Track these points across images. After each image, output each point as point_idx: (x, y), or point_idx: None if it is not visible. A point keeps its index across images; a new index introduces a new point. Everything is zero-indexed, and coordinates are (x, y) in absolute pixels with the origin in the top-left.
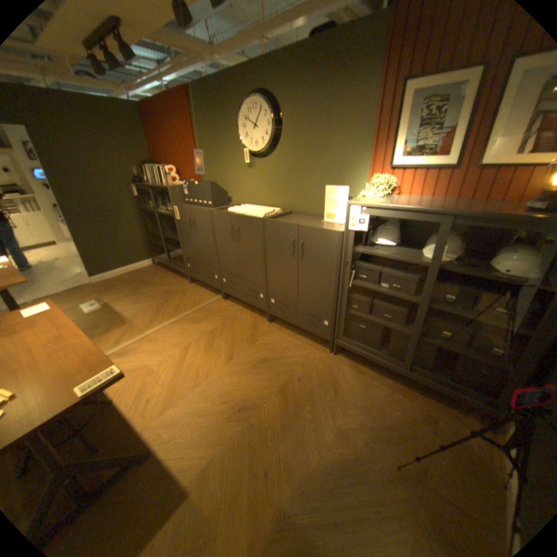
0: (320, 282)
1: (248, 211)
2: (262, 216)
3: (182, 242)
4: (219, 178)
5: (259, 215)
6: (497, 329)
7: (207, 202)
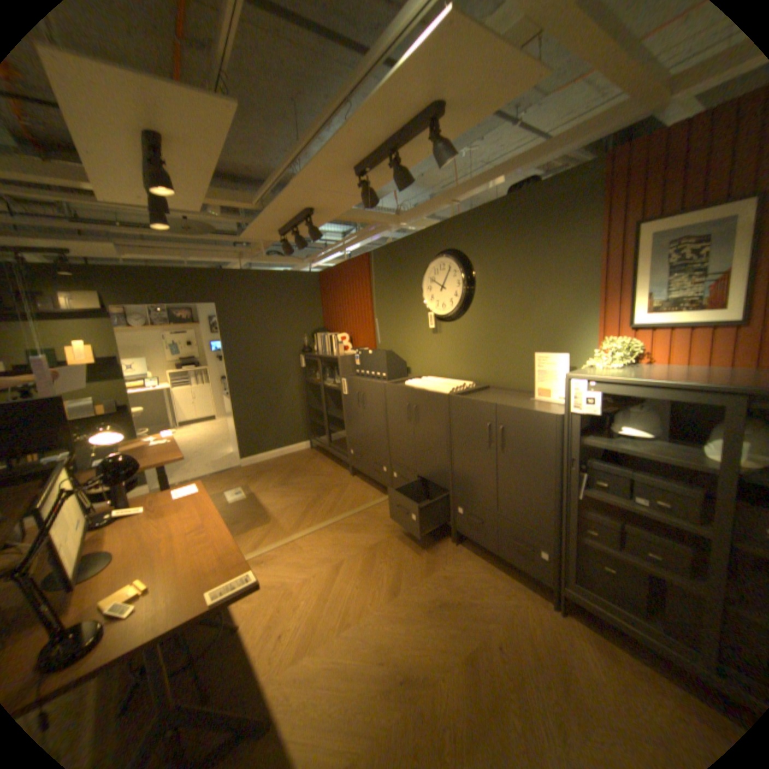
0: (532, 489)
1: (430, 385)
2: (447, 392)
3: (347, 422)
4: (397, 346)
5: (444, 391)
6: None
7: (381, 374)
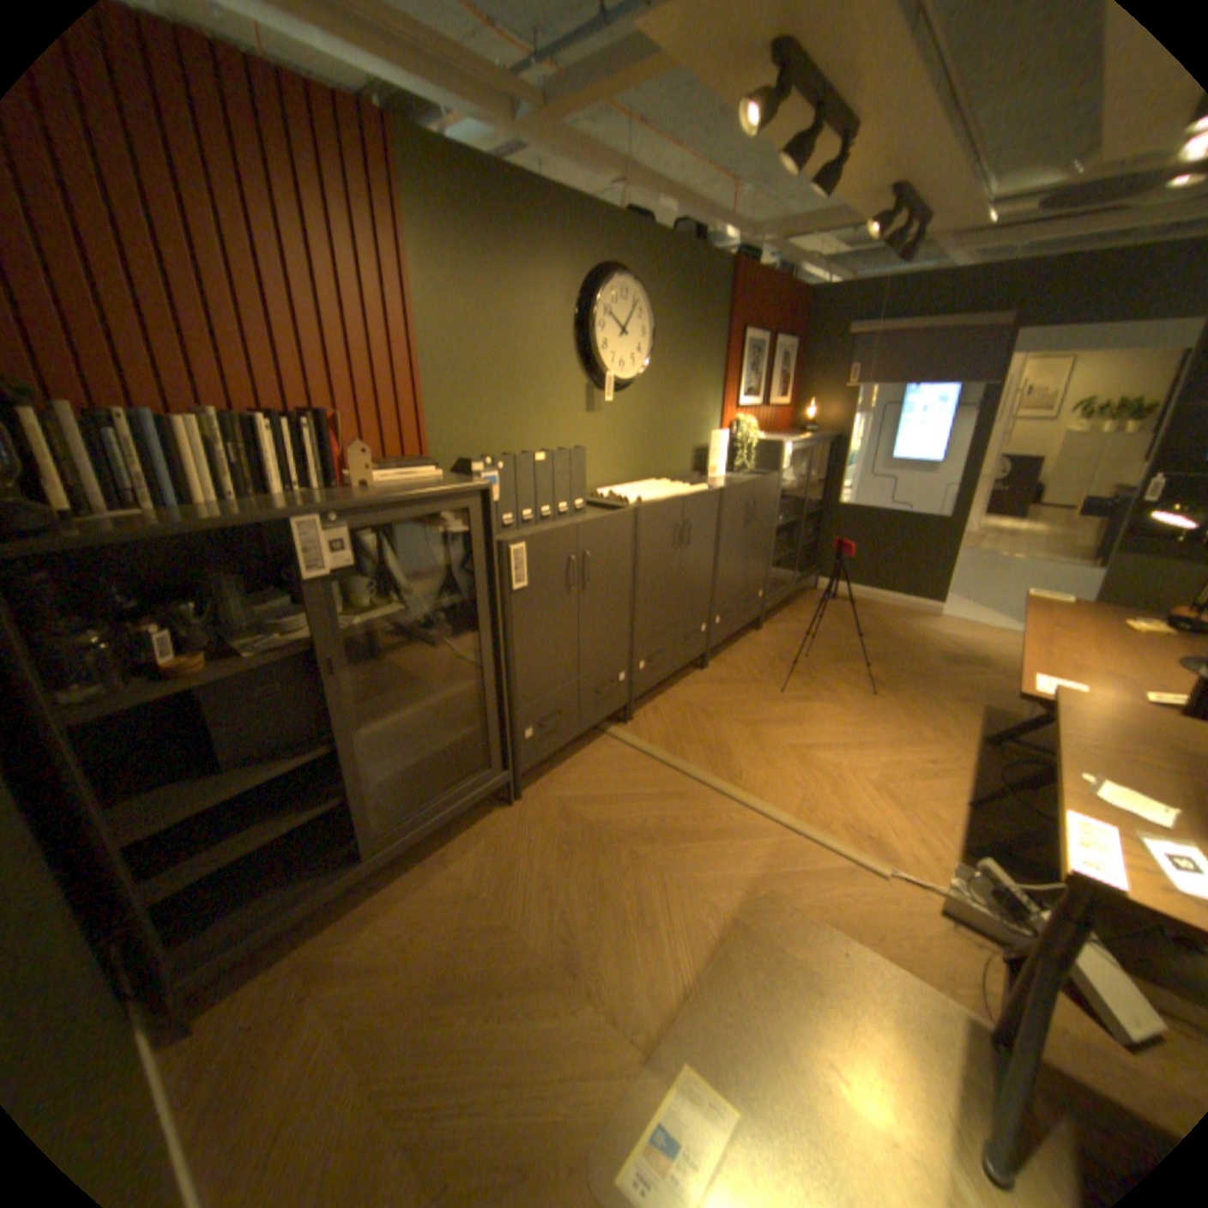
0: (762, 545)
1: (665, 491)
2: (706, 488)
3: (515, 667)
4: (505, 443)
5: (702, 488)
6: (798, 521)
7: (571, 504)
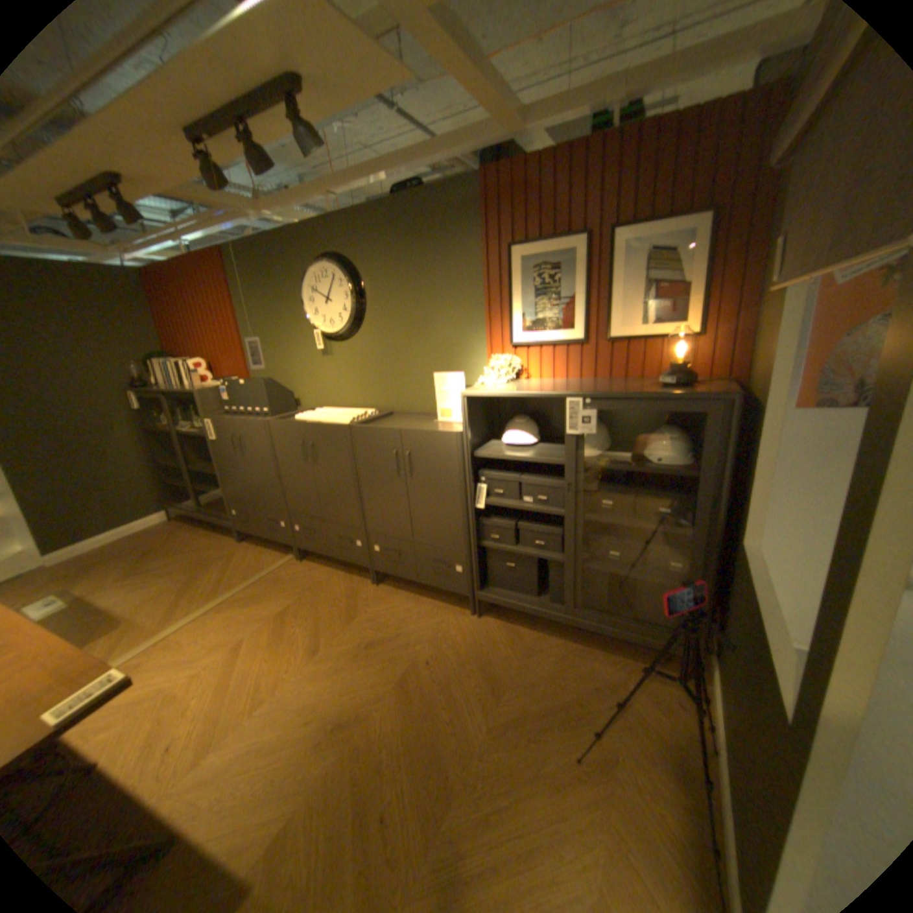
0: (442, 509)
1: (327, 417)
2: (348, 423)
3: (221, 475)
4: (279, 373)
5: (343, 422)
6: (670, 538)
7: (262, 410)
